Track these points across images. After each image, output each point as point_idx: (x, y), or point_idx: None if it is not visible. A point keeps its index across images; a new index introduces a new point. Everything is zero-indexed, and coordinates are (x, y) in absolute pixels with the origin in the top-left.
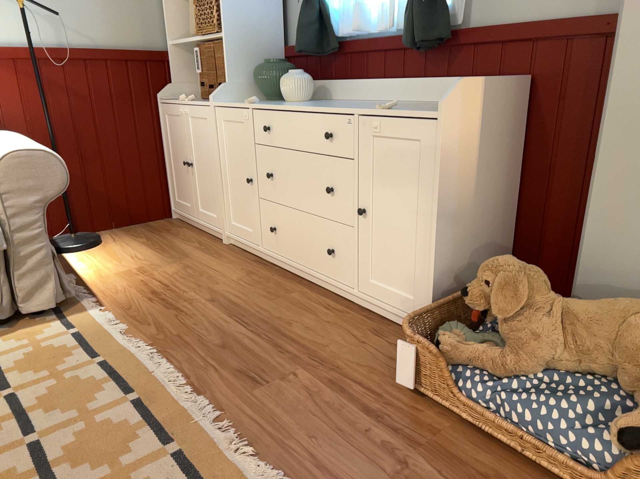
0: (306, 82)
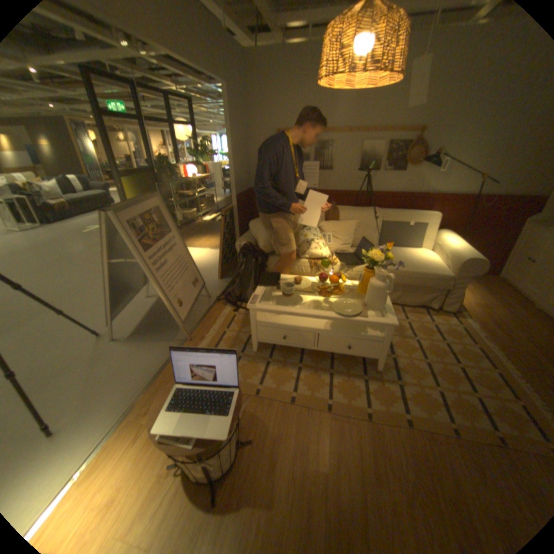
0: None
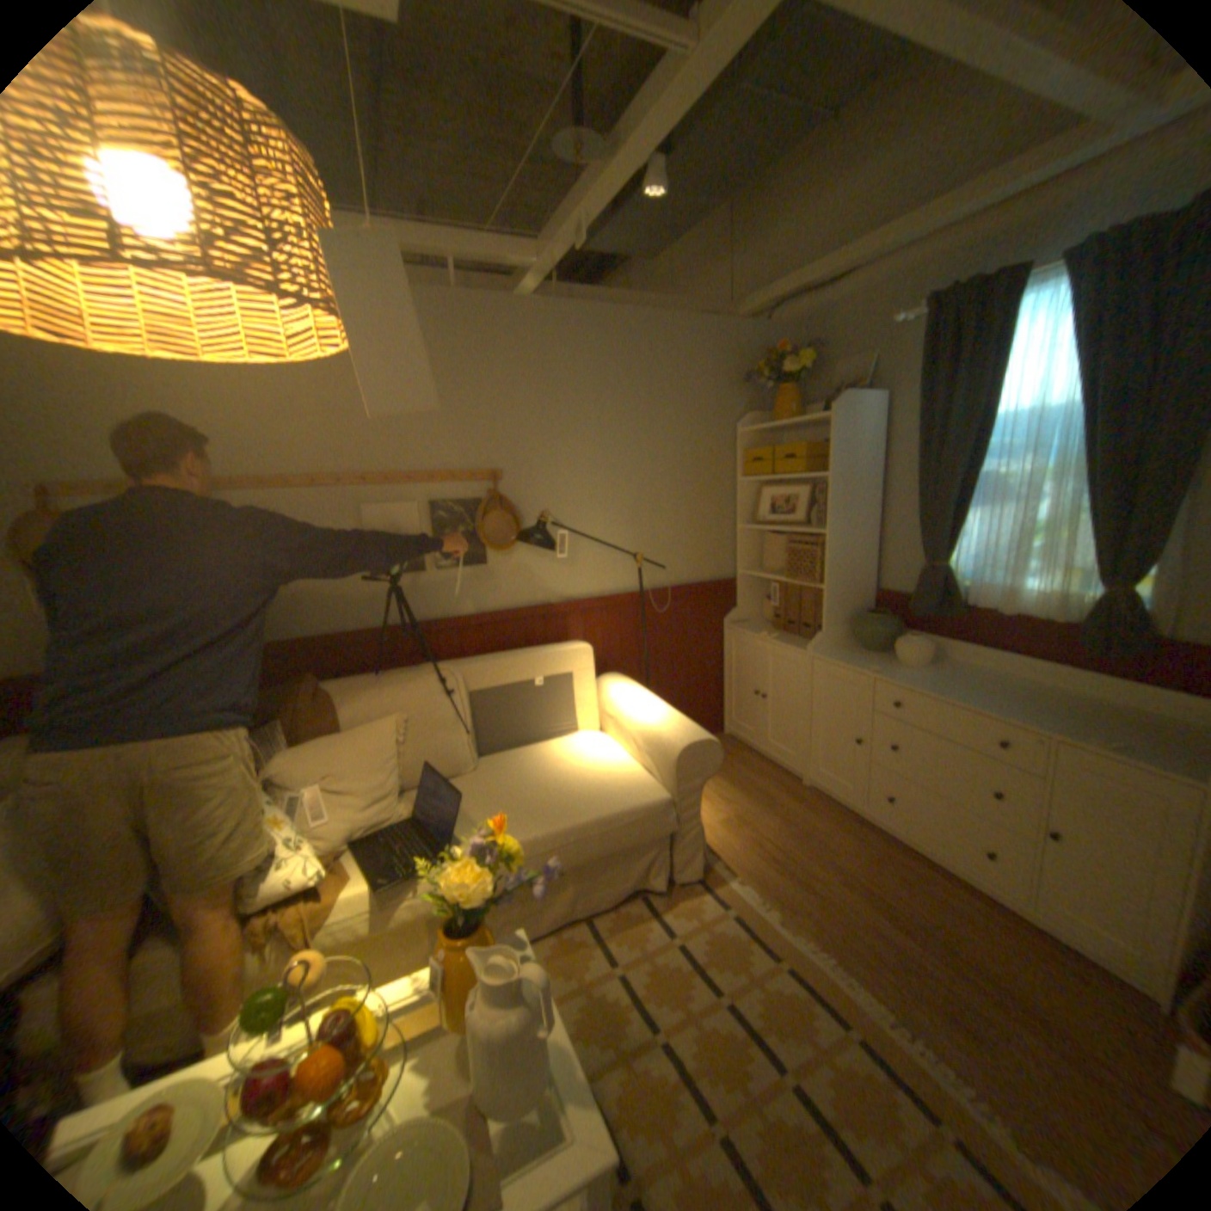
0: (931, 650)
